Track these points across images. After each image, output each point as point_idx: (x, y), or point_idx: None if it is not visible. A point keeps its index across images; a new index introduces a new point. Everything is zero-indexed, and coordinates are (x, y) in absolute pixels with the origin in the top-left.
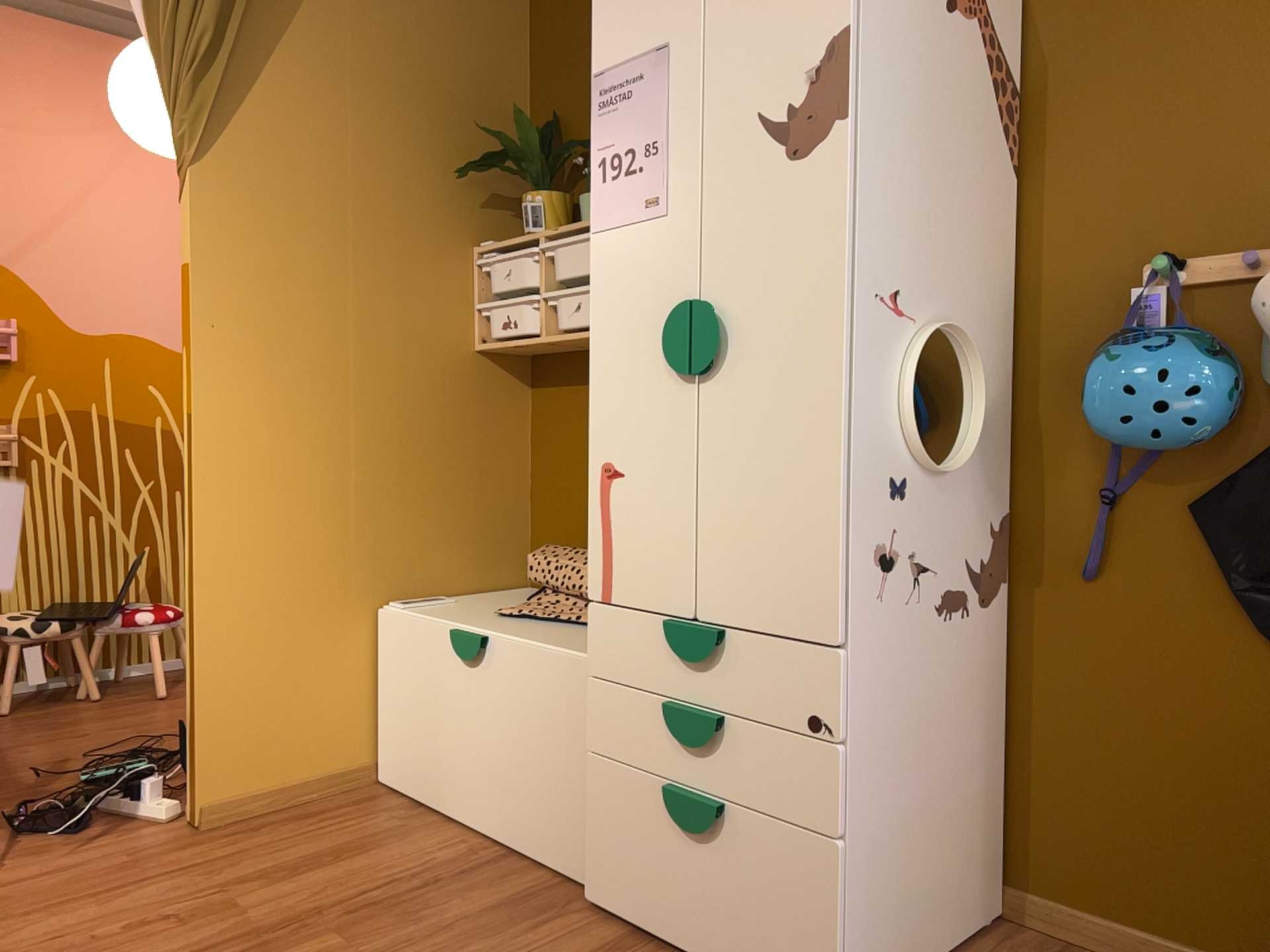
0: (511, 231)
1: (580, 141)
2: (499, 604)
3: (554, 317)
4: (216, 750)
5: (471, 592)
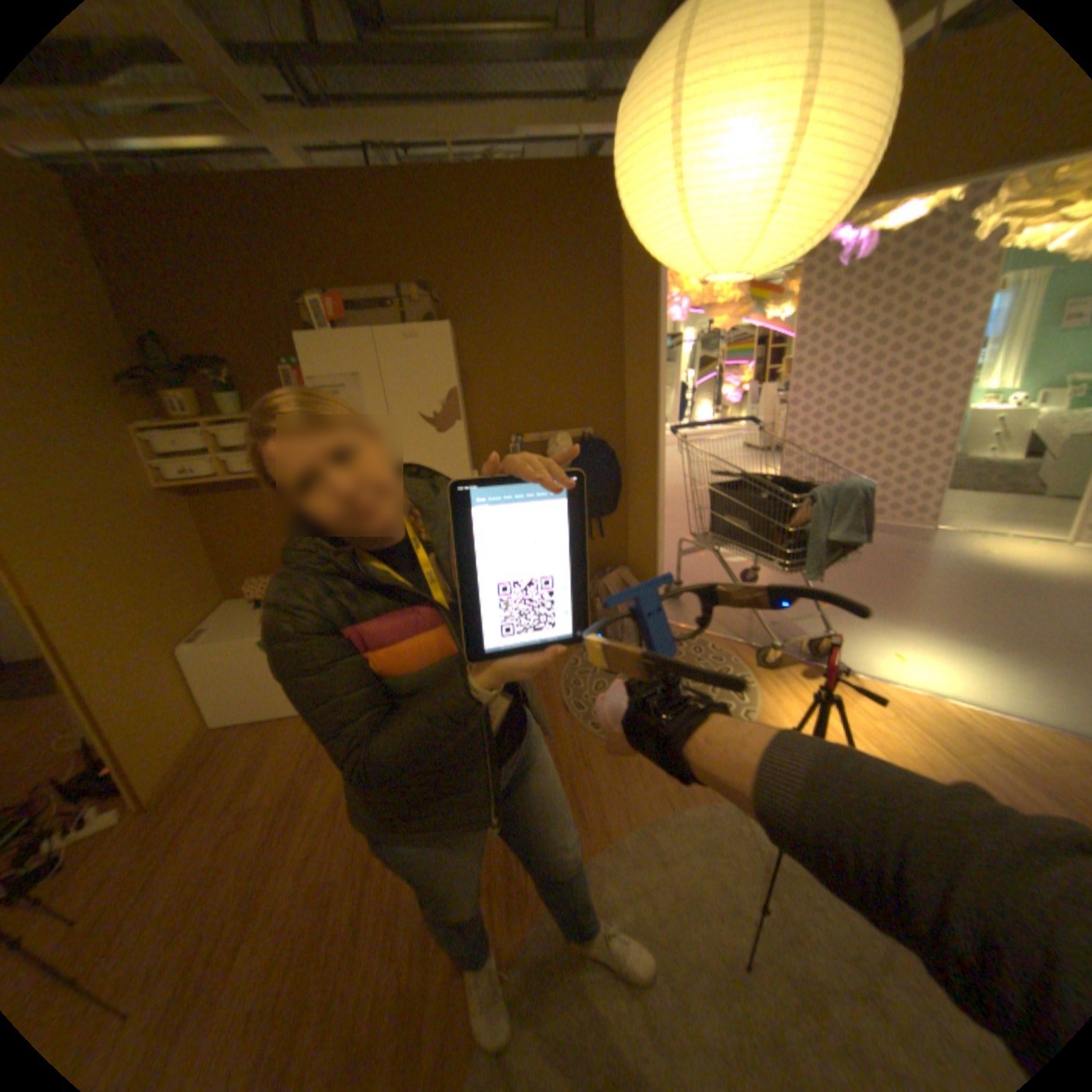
0: (141, 408)
1: (186, 353)
2: (241, 618)
3: (220, 466)
4: (139, 771)
5: (205, 619)
